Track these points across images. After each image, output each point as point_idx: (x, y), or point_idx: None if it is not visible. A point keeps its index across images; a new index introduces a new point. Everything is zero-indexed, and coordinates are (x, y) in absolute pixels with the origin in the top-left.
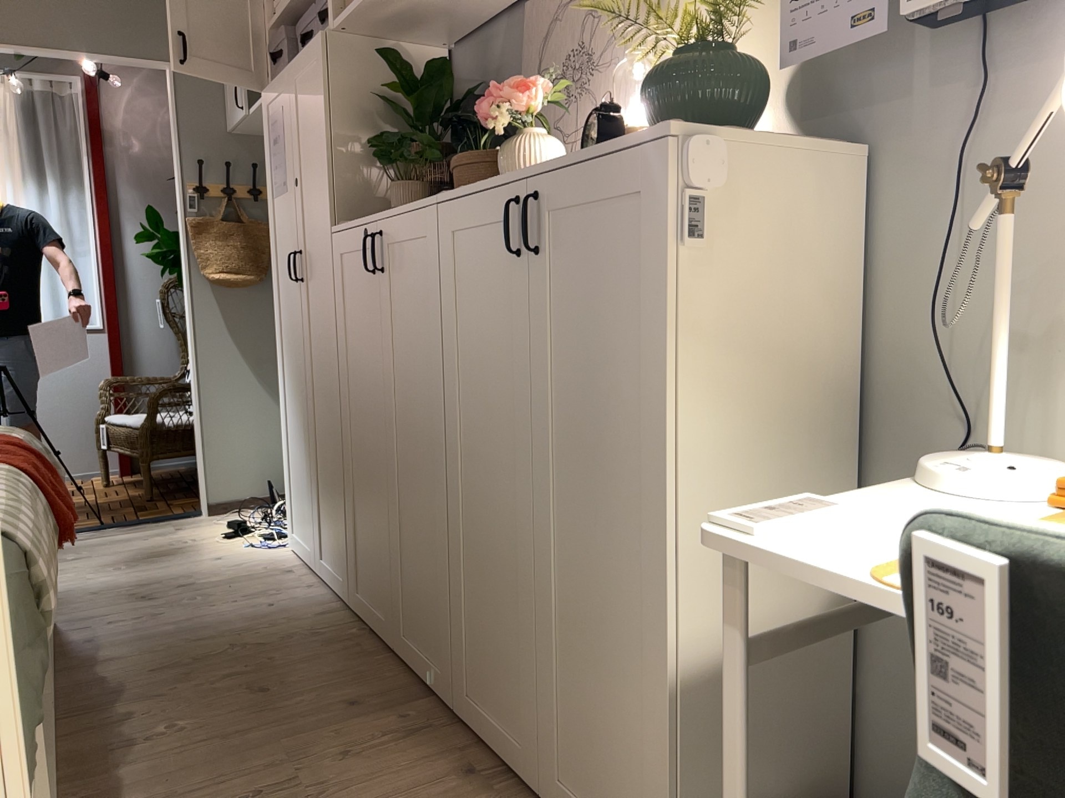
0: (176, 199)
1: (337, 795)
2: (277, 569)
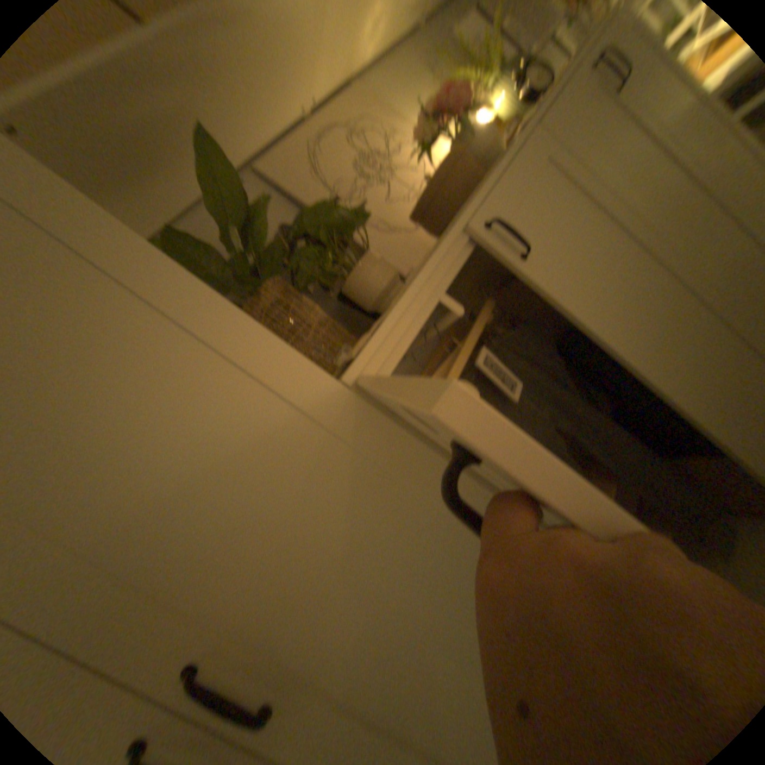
0: None
1: None
2: None
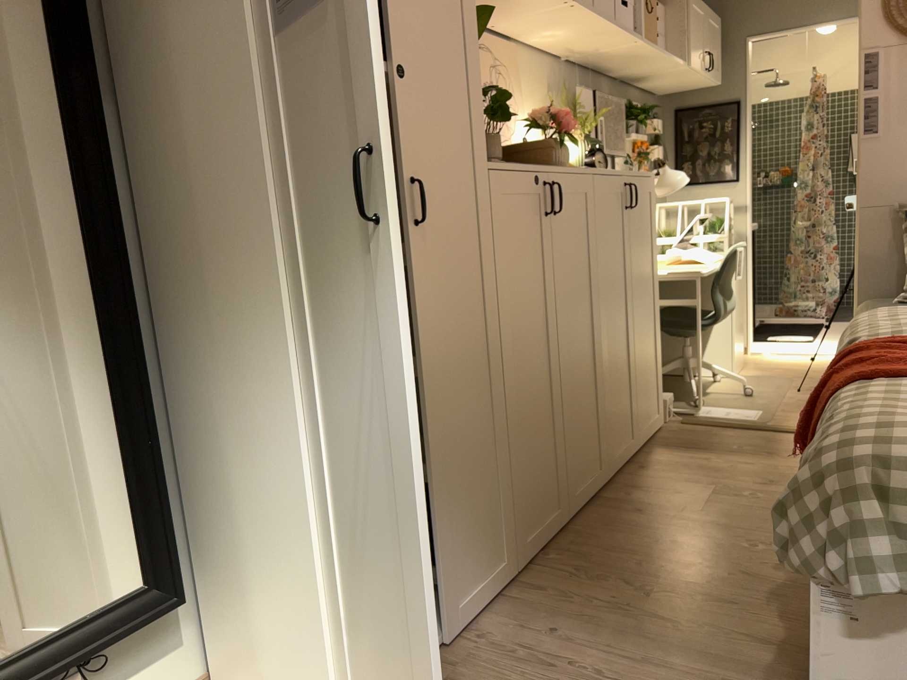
0: None
1: (700, 484)
2: None
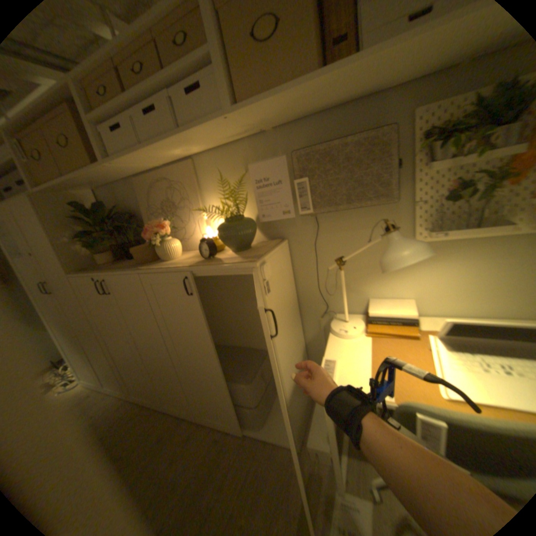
0: None
1: (176, 479)
2: (80, 398)
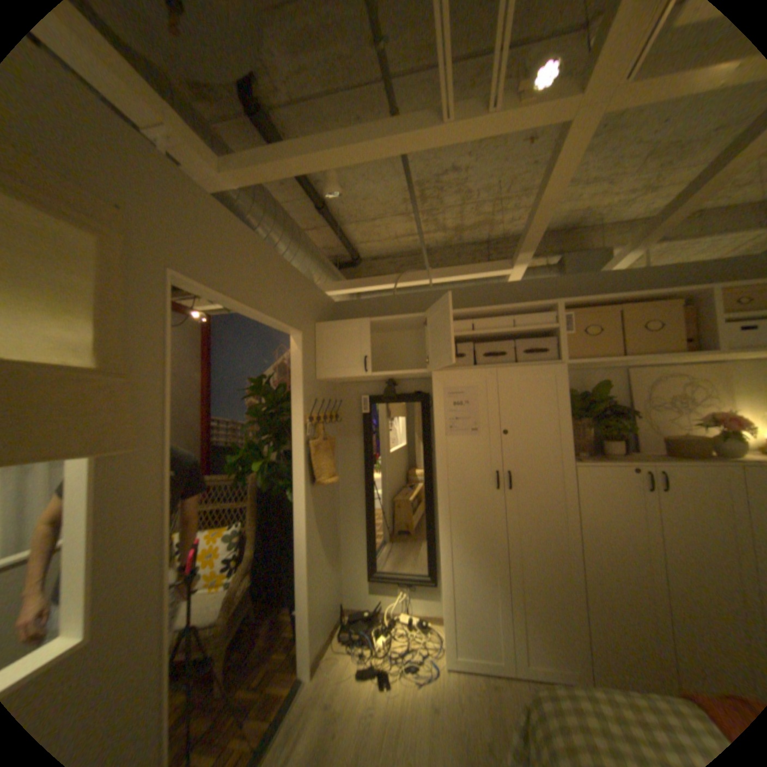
0: (293, 427)
1: None
2: (485, 692)
